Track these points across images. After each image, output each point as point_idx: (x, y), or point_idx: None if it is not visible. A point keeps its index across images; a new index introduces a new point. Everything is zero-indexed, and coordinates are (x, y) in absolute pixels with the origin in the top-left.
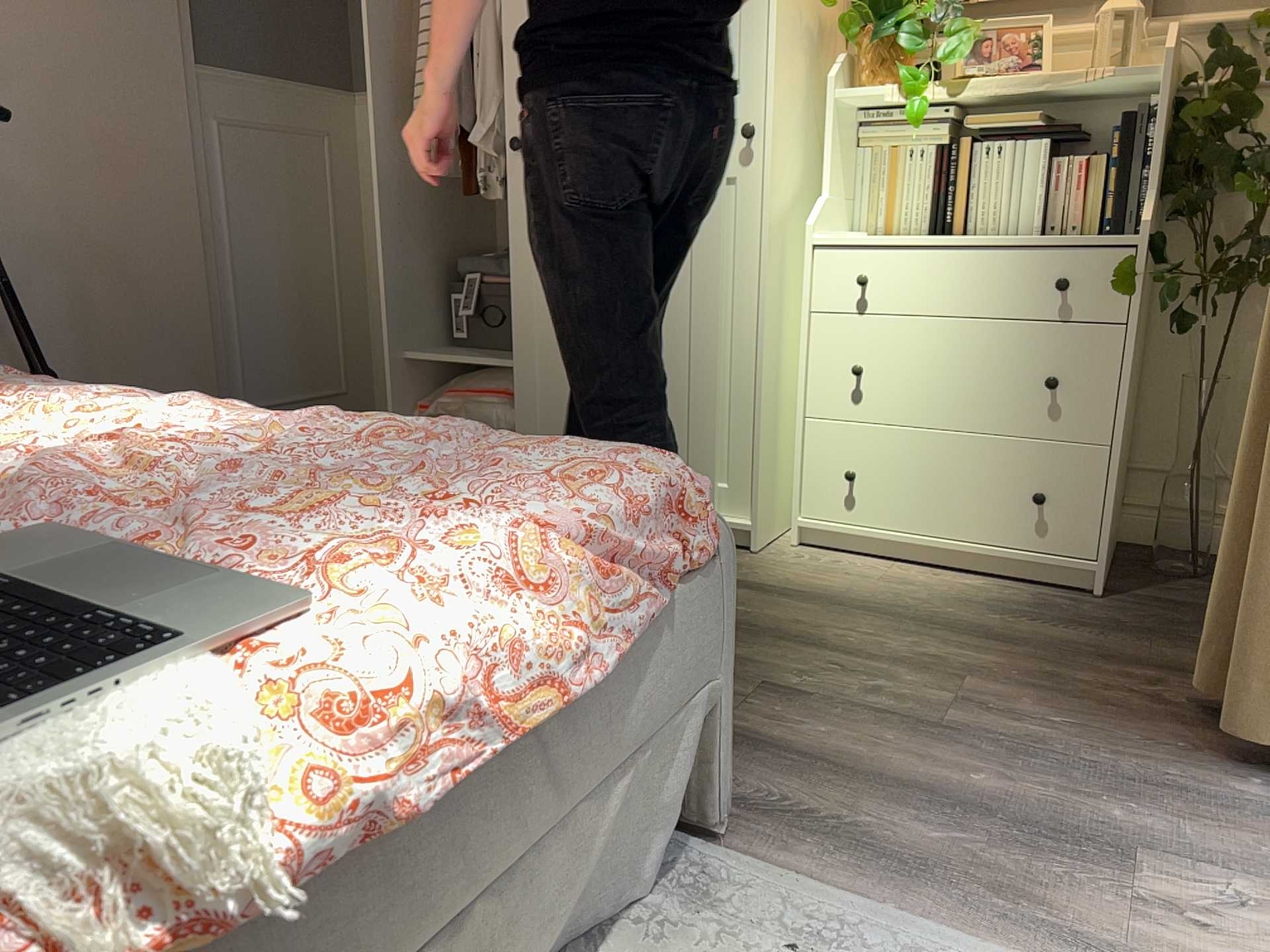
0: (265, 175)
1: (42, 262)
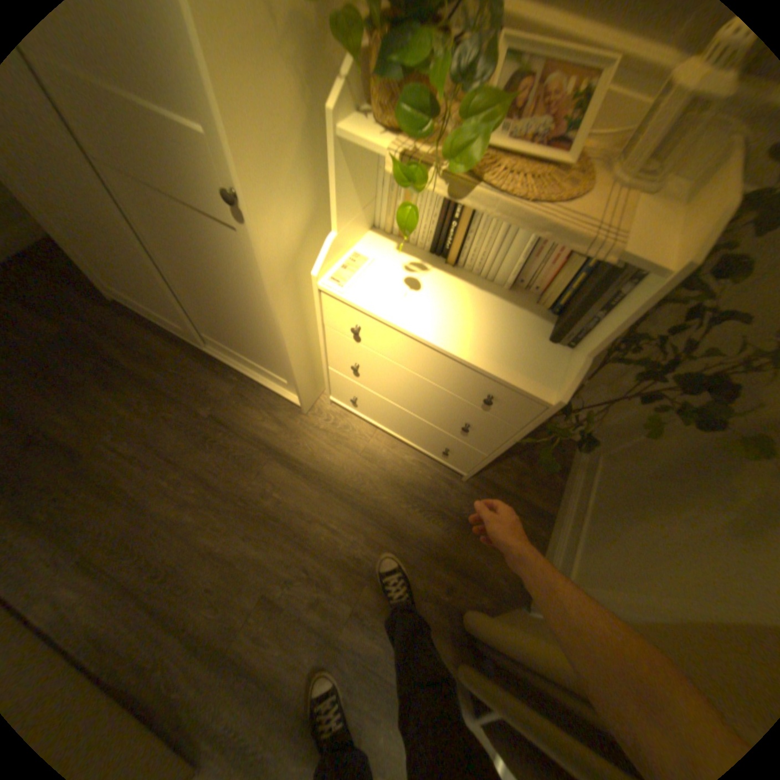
0: None
1: None
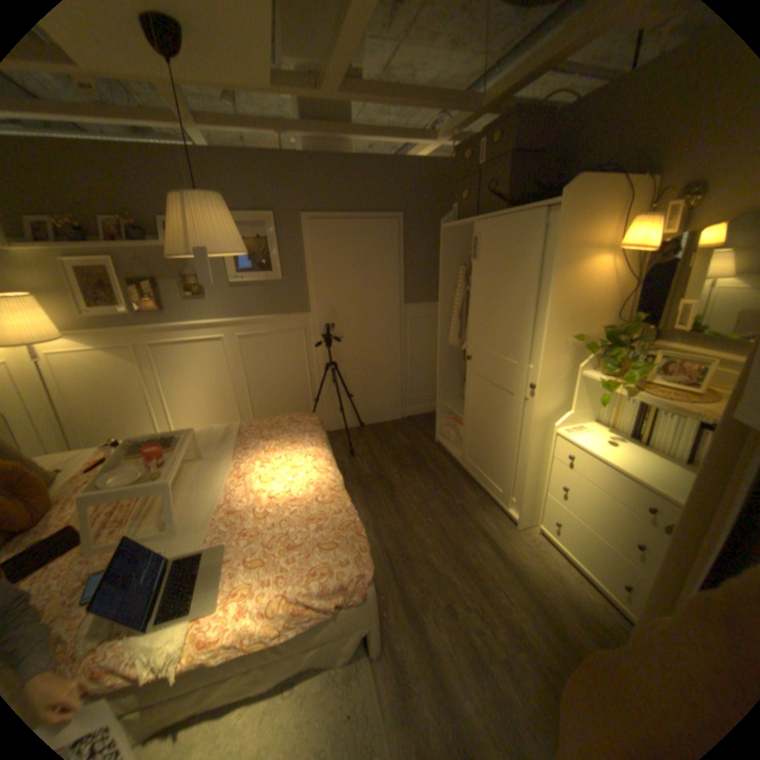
0: (422, 332)
1: (354, 364)
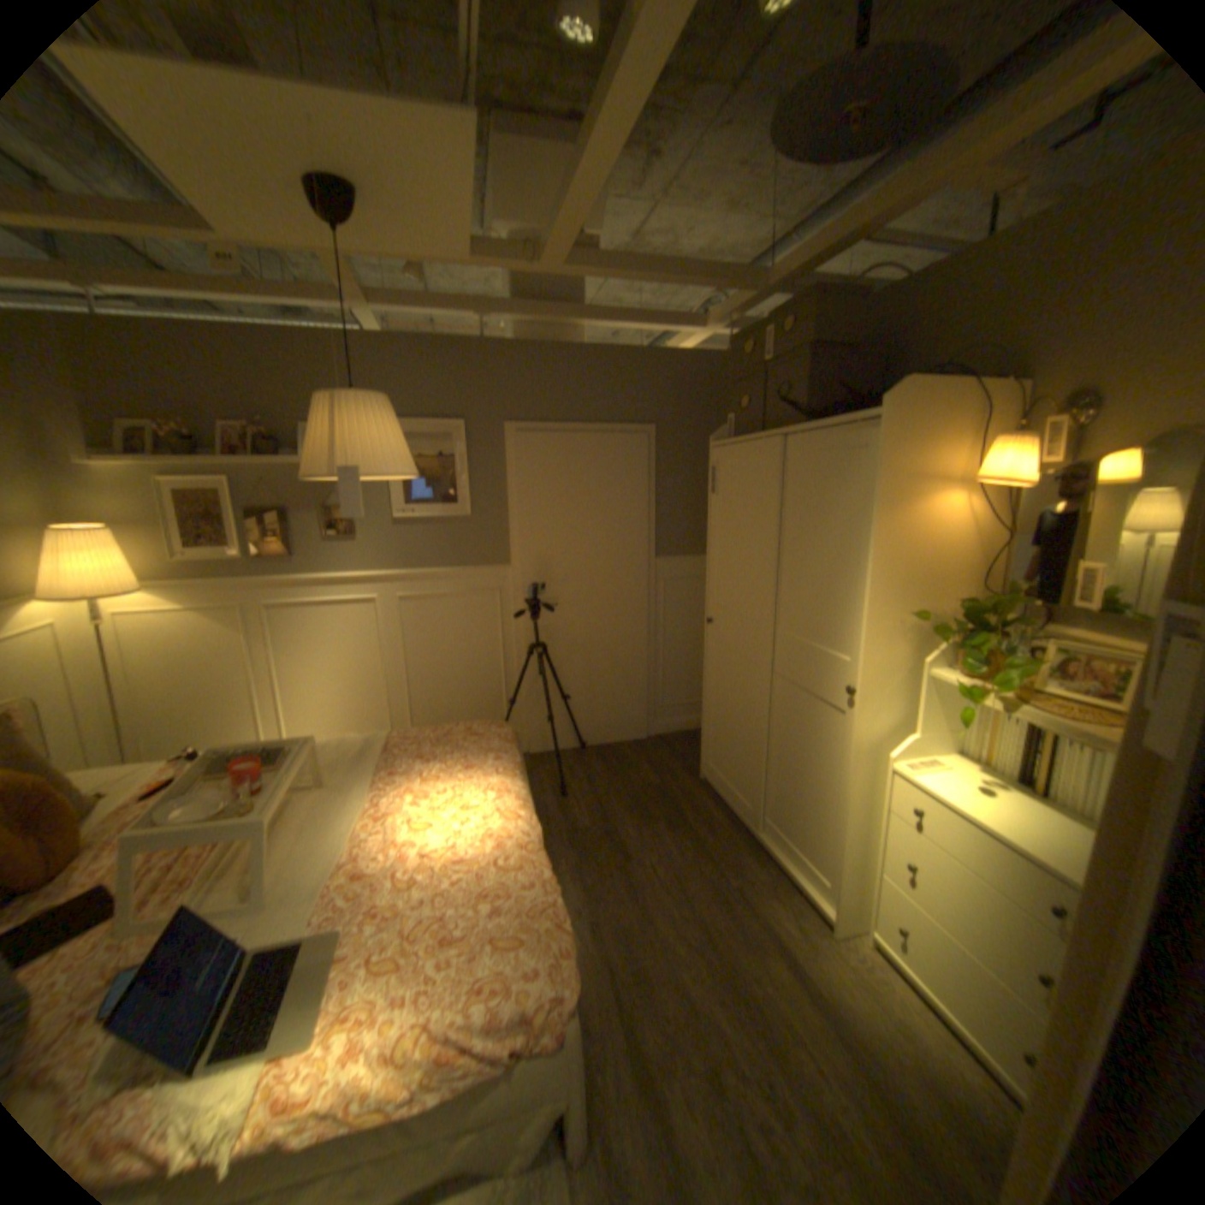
0: (683, 601)
1: (574, 649)
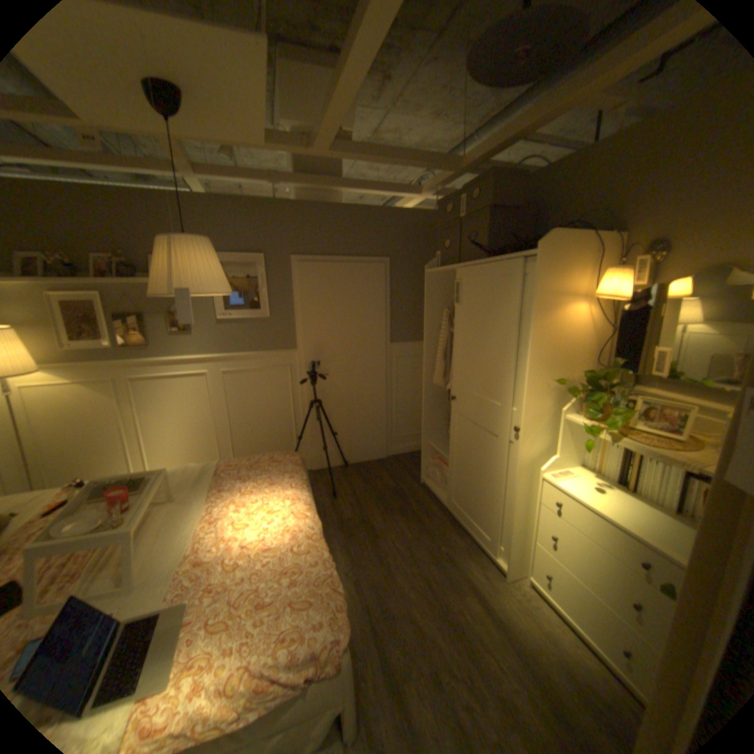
0: (408, 370)
1: (339, 402)
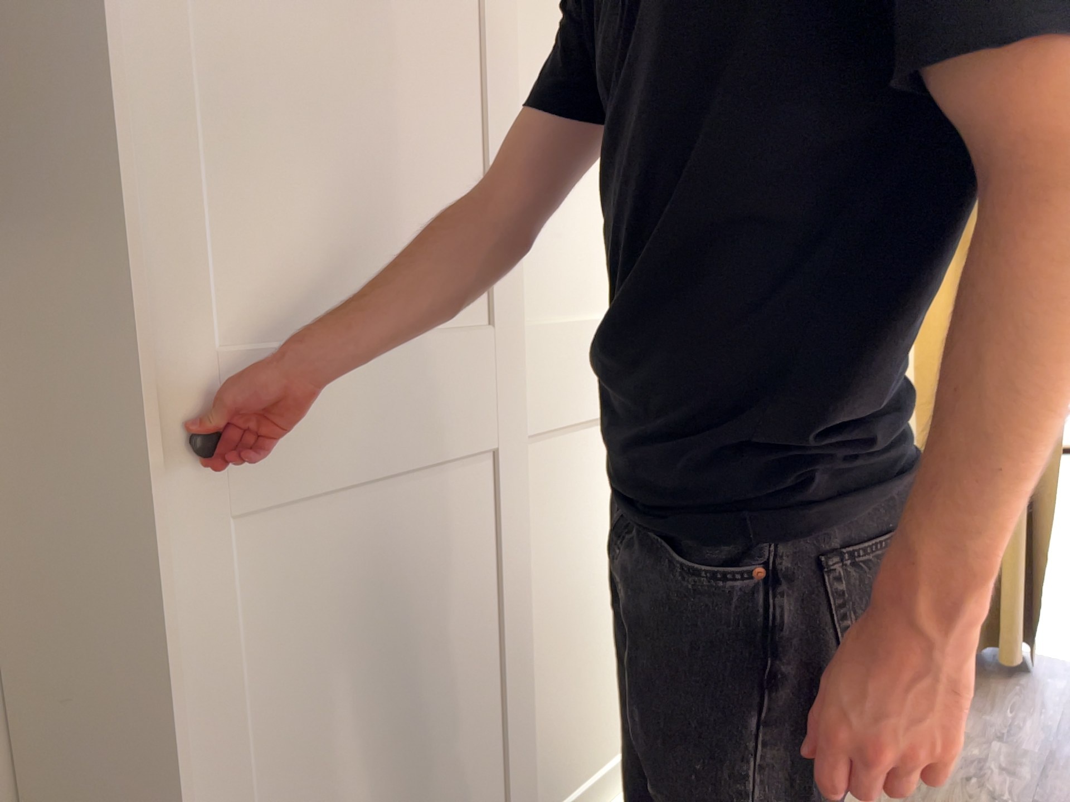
0: None
1: None
